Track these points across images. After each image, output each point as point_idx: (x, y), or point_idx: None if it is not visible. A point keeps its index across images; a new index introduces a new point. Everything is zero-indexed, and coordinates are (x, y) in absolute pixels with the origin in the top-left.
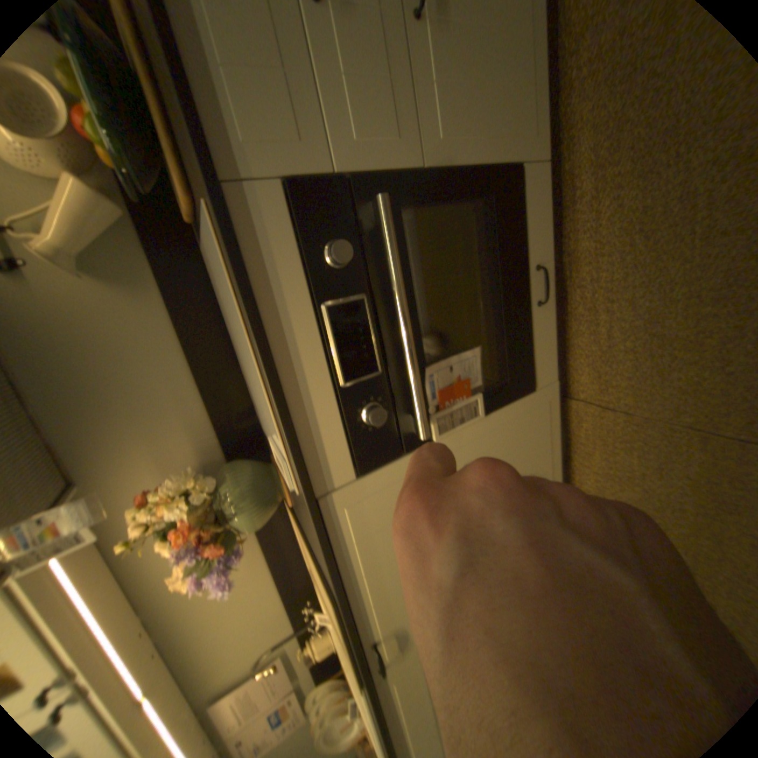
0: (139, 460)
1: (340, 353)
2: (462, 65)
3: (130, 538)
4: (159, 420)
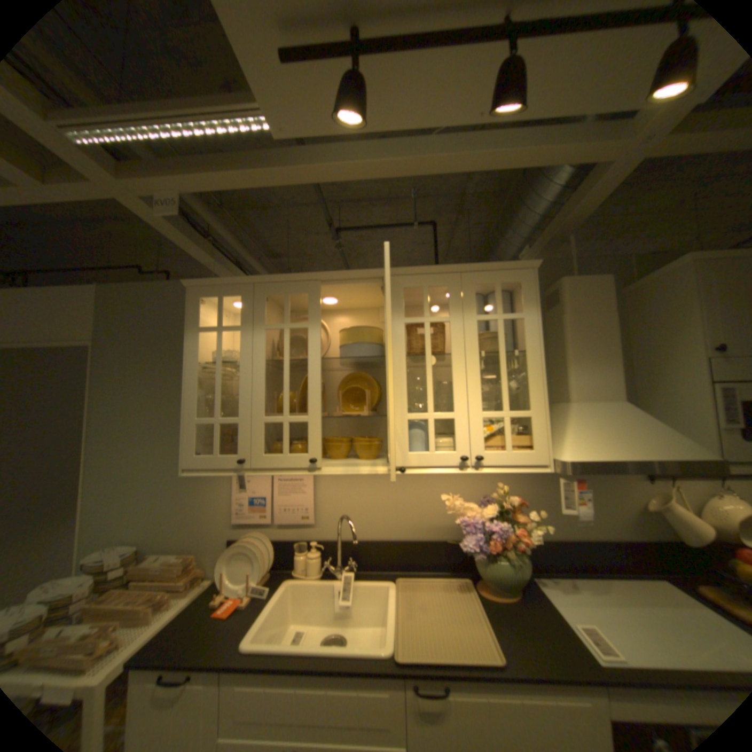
0: (521, 490)
1: None
2: None
3: (505, 491)
4: (545, 509)
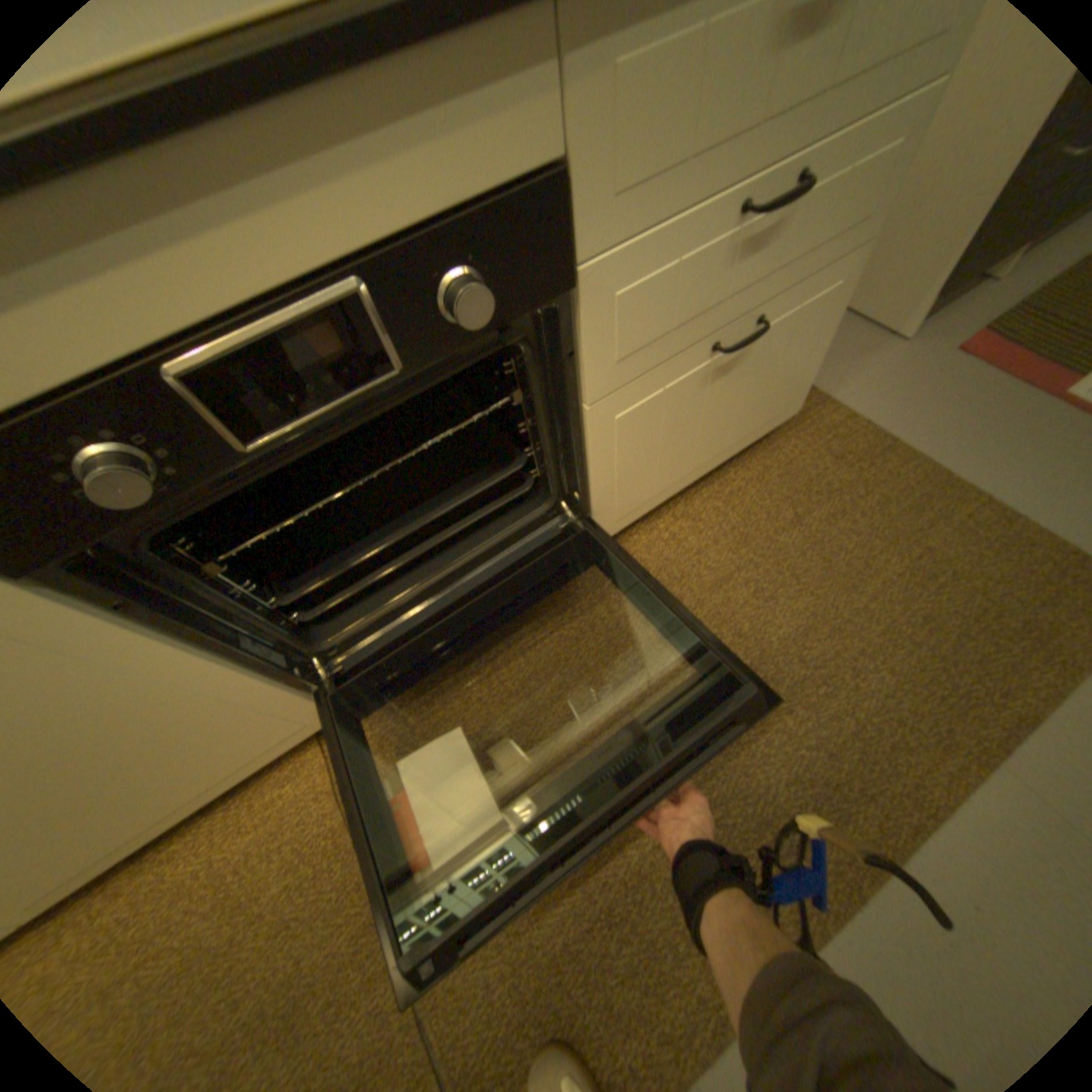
0: None
1: (248, 338)
2: (675, 411)
3: None
4: None
